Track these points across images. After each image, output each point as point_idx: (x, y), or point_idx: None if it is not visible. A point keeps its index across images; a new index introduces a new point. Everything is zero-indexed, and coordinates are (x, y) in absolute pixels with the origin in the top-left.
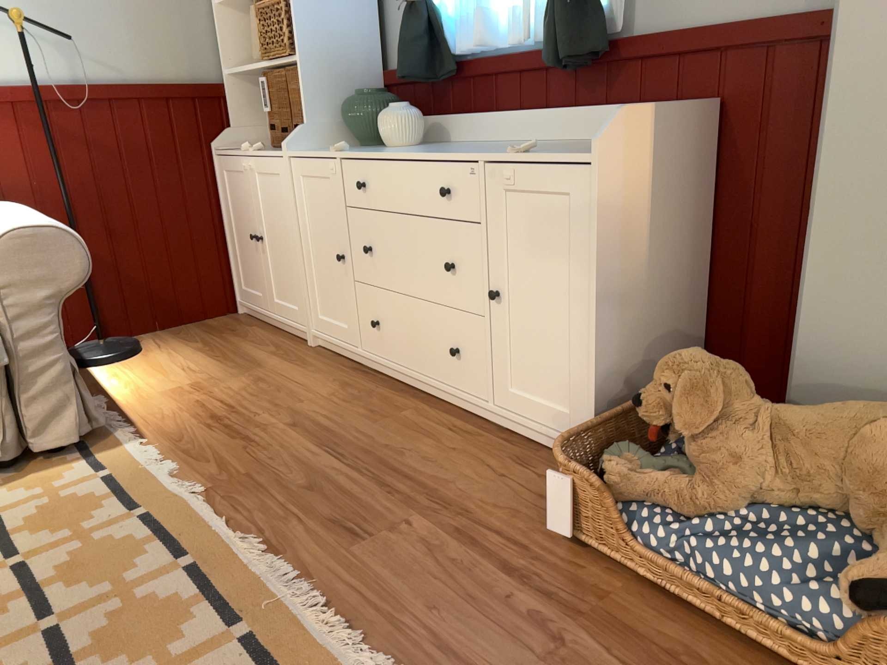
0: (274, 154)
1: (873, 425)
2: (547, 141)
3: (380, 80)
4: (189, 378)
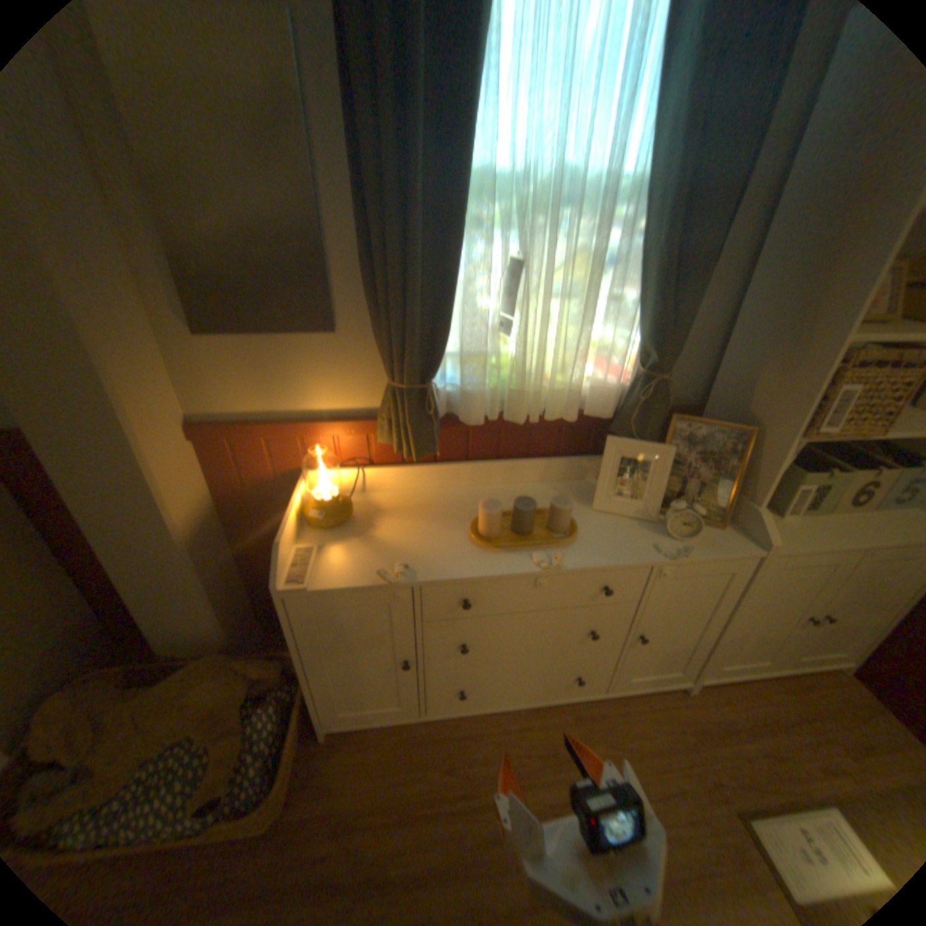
0: None
1: (187, 693)
2: None
3: None
4: None
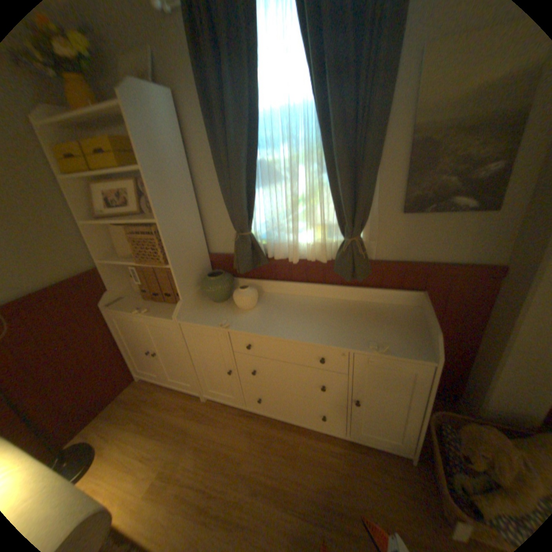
0: (160, 315)
1: None
2: (331, 298)
3: (208, 257)
4: (151, 469)
